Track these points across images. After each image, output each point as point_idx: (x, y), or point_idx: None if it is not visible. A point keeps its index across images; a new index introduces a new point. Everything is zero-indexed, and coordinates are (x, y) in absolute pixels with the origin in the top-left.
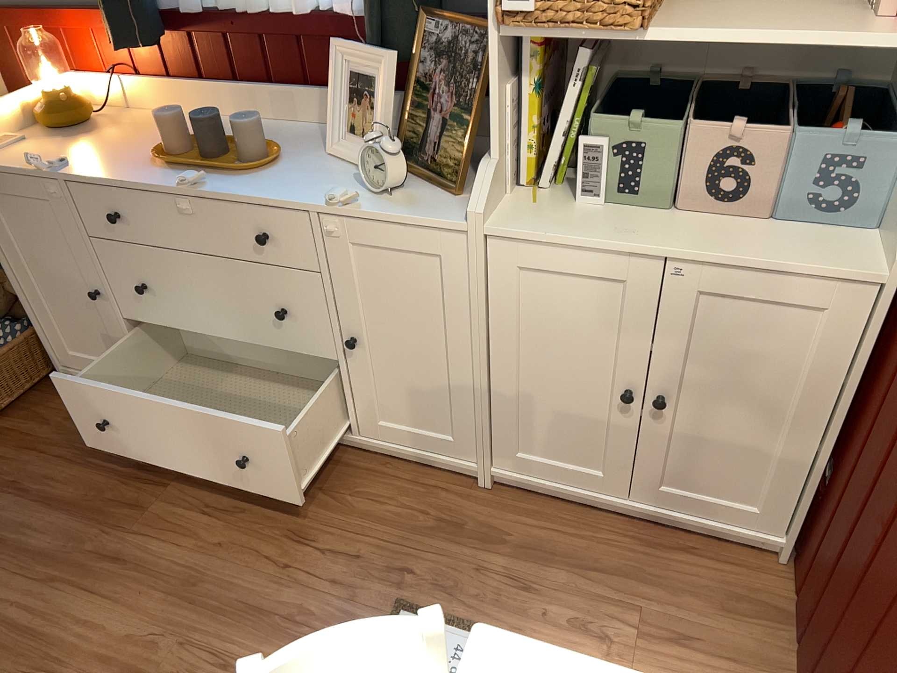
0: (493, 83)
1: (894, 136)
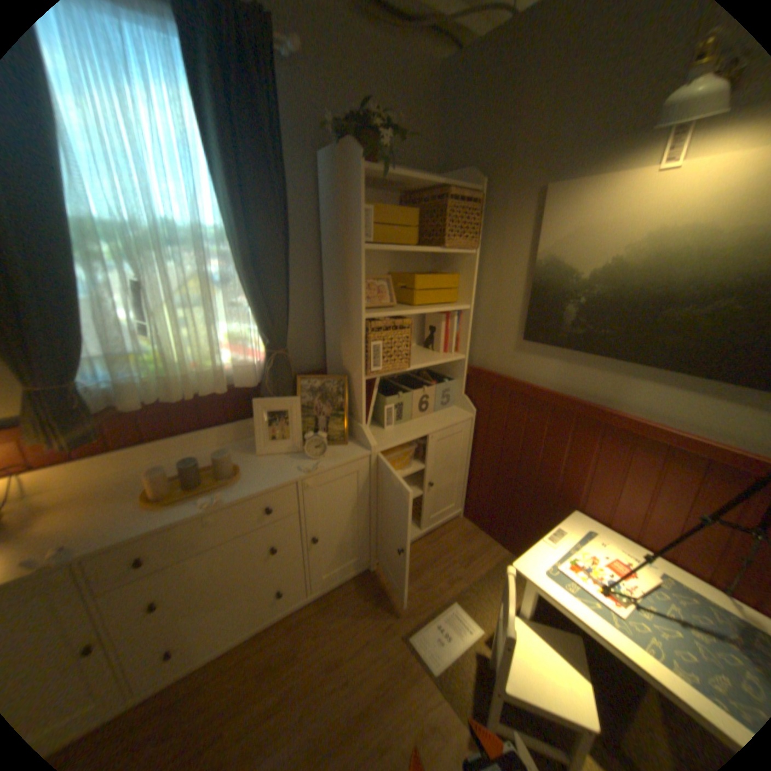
0: (361, 395)
1: (452, 380)
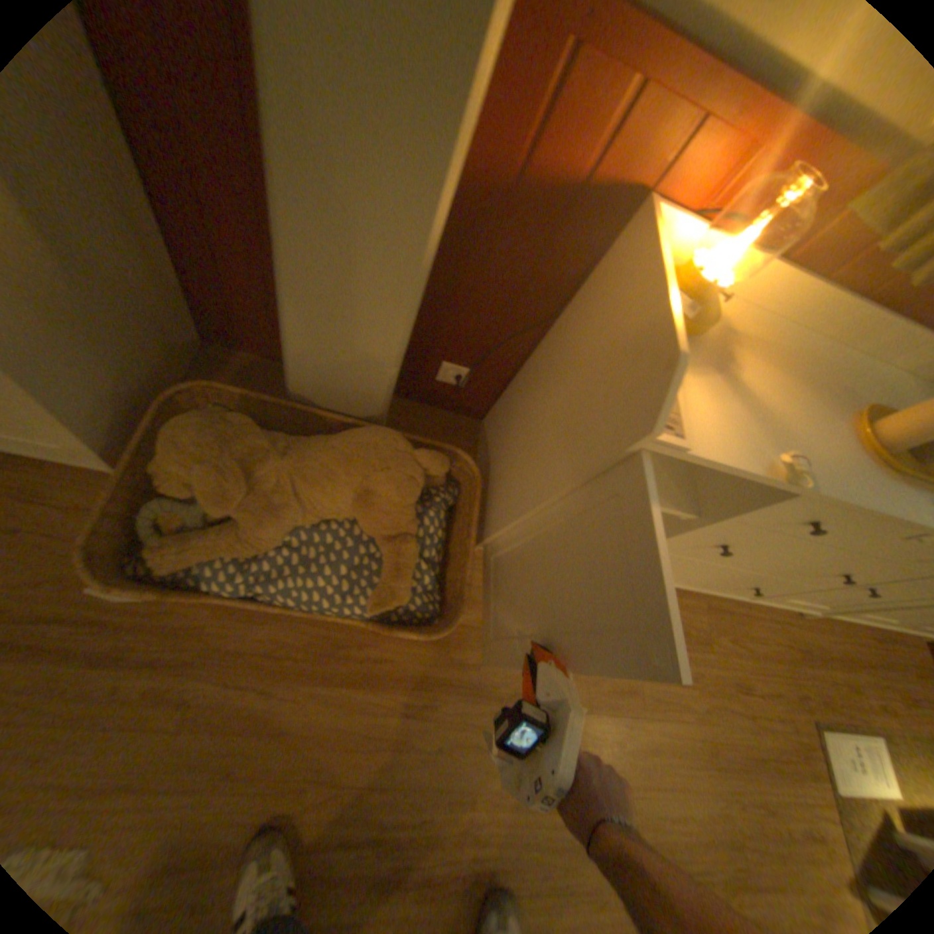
0: None
1: None
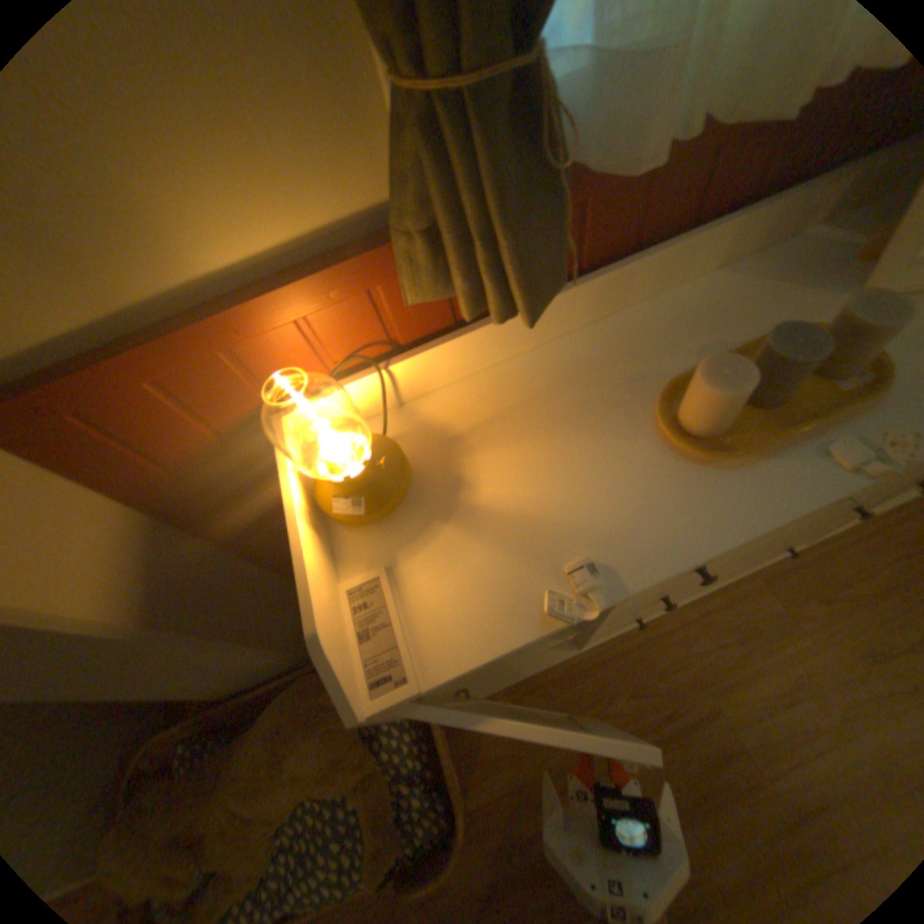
0: None
1: None
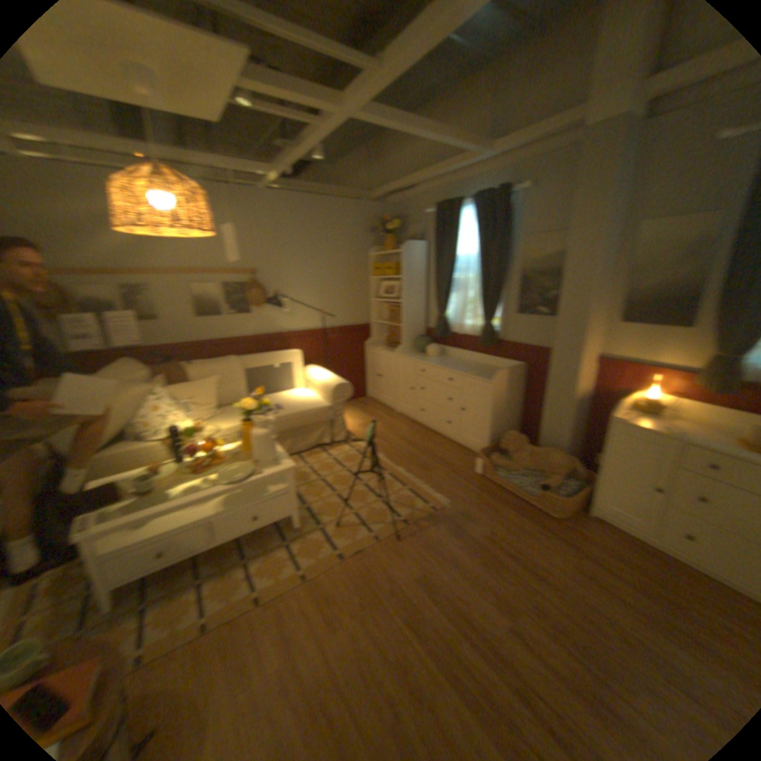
0: None
1: None
